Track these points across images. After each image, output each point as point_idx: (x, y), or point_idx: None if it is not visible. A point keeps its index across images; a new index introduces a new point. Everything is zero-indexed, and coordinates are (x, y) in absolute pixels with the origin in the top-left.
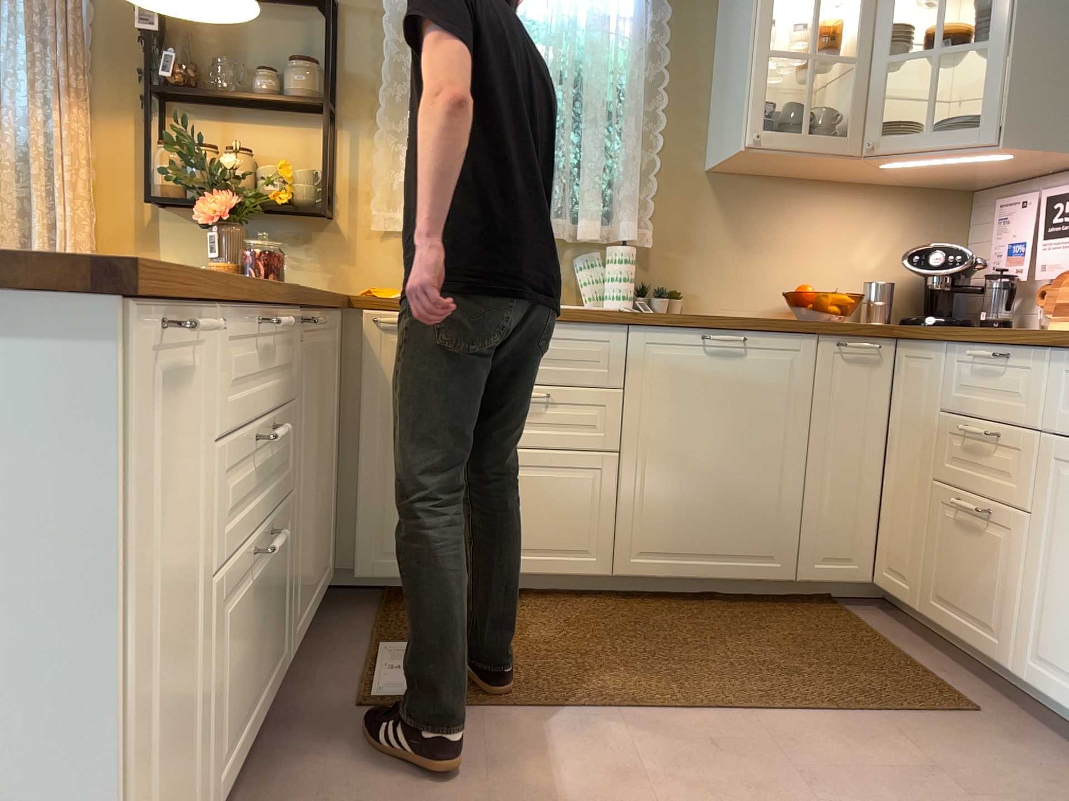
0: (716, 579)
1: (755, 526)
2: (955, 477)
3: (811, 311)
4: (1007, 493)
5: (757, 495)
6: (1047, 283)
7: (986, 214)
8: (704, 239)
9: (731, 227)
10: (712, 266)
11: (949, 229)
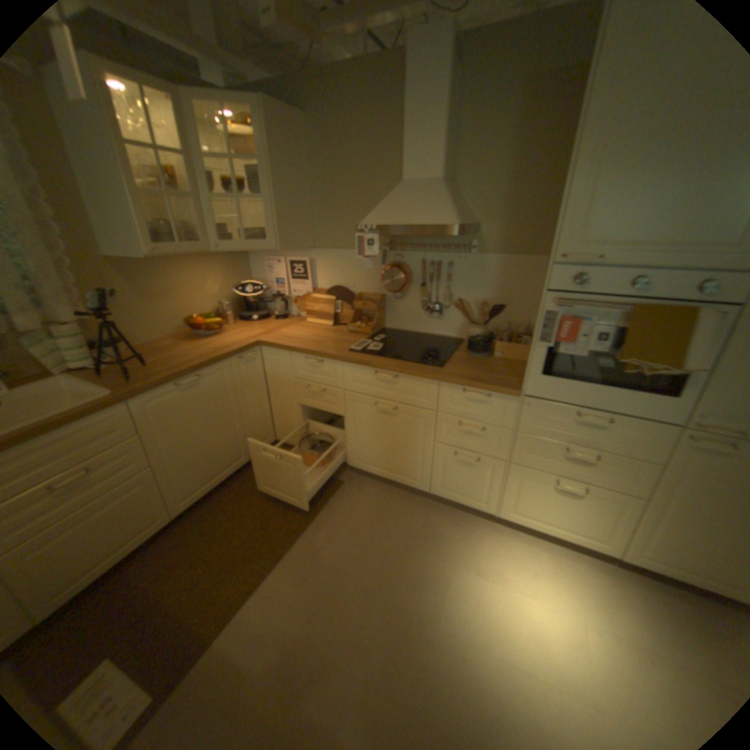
0: (219, 483)
1: (228, 452)
2: (306, 403)
3: (203, 332)
4: (332, 409)
5: (225, 440)
6: (293, 296)
7: (255, 259)
8: (117, 301)
9: (132, 290)
10: (129, 316)
11: (240, 266)
